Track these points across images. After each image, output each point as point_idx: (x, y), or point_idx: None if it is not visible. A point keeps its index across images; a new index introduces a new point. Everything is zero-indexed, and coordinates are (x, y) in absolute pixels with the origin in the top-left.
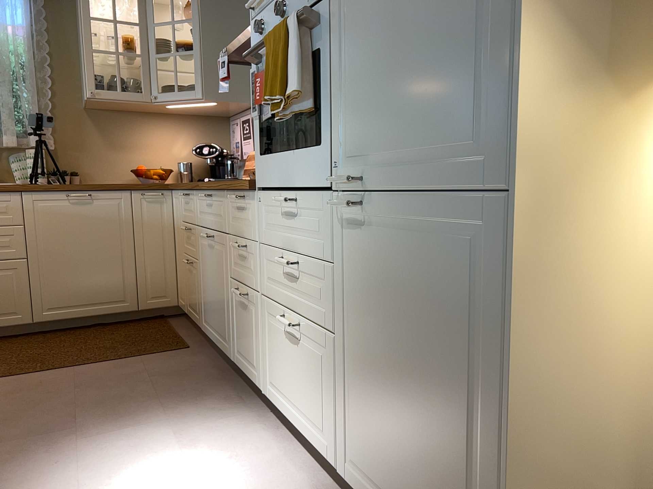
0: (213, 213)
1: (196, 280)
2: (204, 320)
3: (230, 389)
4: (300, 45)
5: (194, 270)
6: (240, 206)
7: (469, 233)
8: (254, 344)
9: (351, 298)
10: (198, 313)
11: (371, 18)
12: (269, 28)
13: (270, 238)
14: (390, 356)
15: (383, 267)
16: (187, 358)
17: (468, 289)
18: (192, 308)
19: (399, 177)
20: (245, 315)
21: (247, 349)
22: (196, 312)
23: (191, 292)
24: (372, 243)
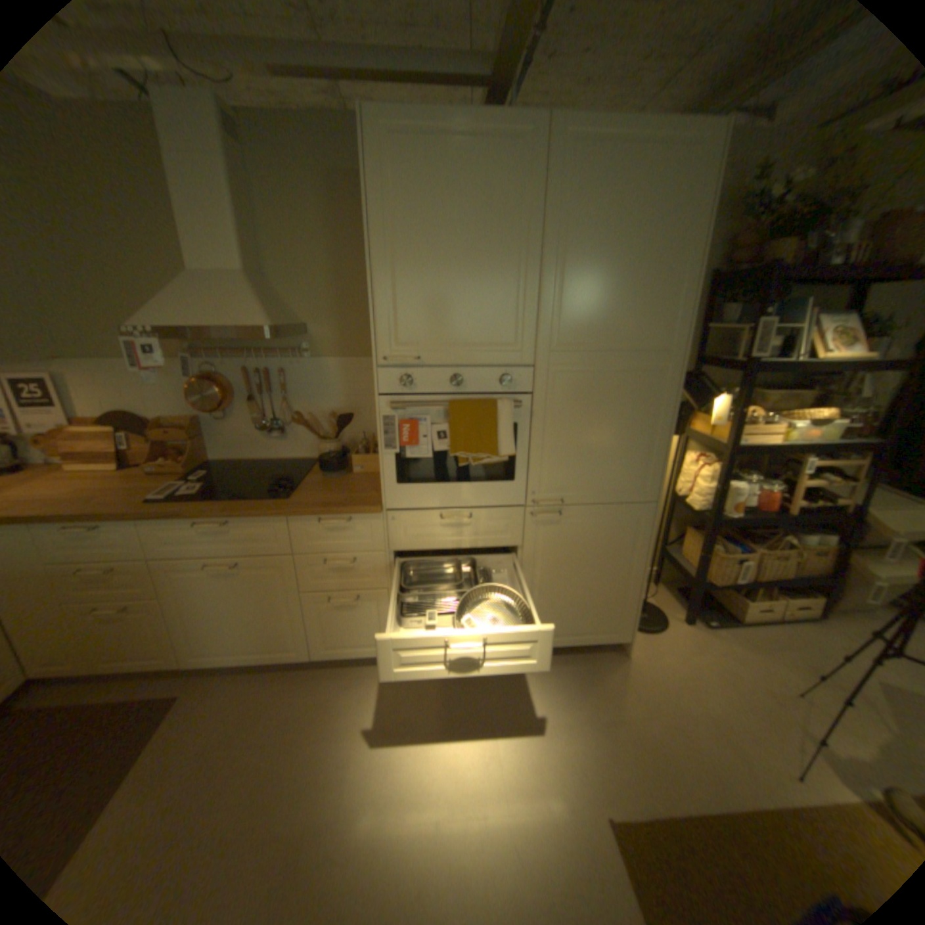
0: (231, 541)
1: (146, 624)
2: (196, 656)
3: (323, 682)
4: (512, 425)
5: (135, 615)
6: (333, 527)
7: (630, 518)
8: (372, 629)
9: (537, 559)
10: (158, 658)
11: (572, 421)
12: (418, 385)
13: (412, 545)
14: (572, 576)
15: (570, 539)
16: (208, 705)
17: (627, 537)
18: (126, 660)
19: (588, 498)
20: (348, 613)
21: (351, 639)
22: (150, 658)
23: (120, 643)
24: (562, 530)
